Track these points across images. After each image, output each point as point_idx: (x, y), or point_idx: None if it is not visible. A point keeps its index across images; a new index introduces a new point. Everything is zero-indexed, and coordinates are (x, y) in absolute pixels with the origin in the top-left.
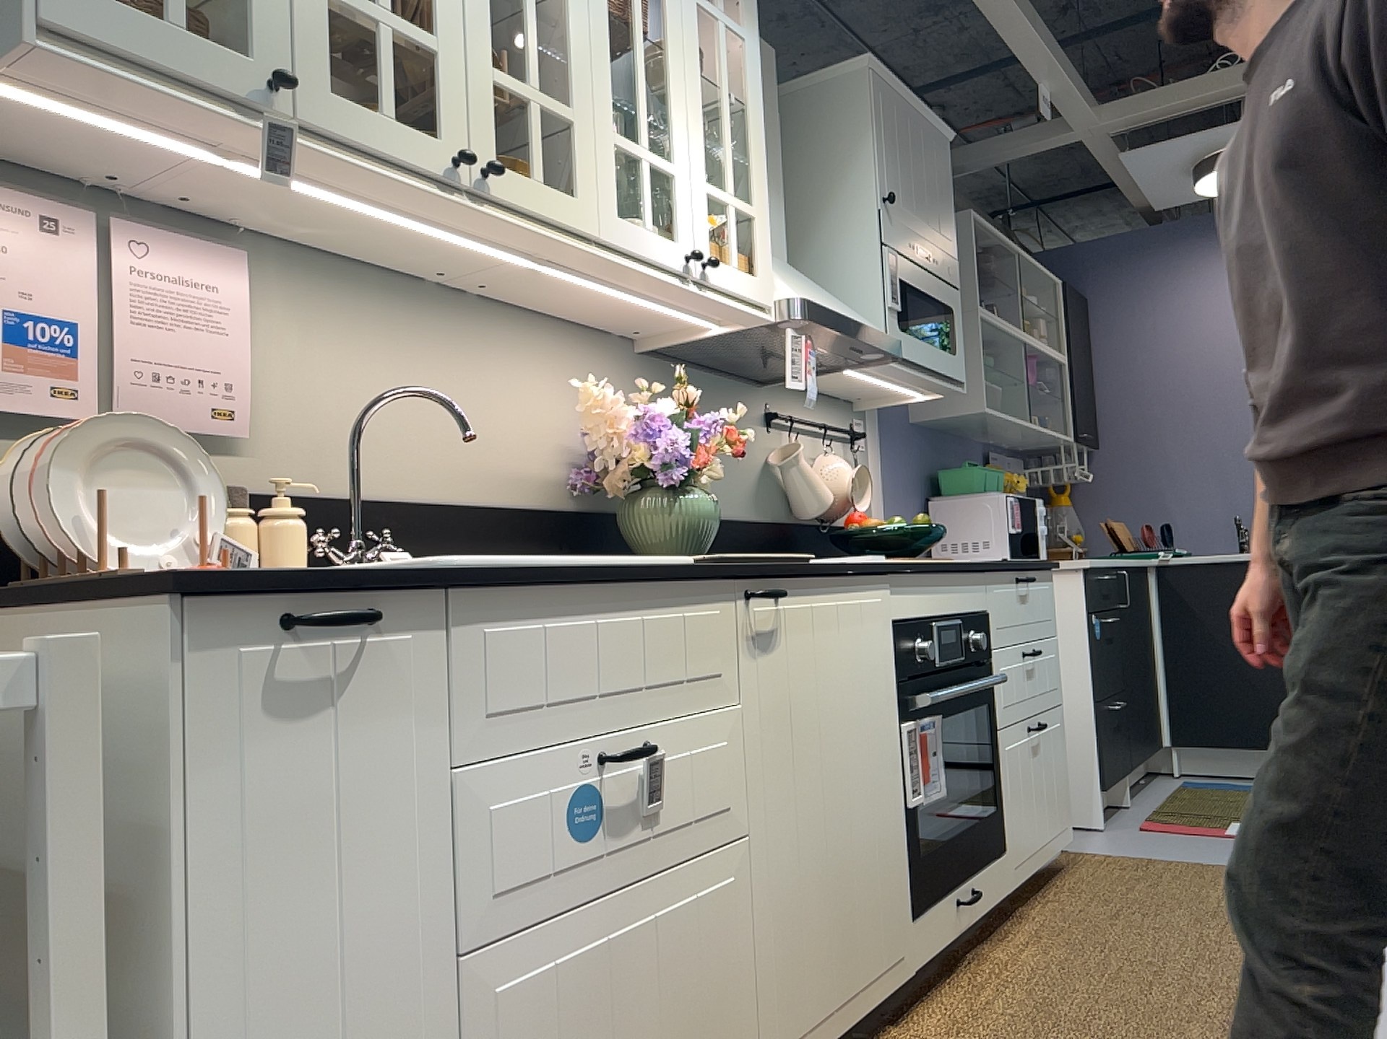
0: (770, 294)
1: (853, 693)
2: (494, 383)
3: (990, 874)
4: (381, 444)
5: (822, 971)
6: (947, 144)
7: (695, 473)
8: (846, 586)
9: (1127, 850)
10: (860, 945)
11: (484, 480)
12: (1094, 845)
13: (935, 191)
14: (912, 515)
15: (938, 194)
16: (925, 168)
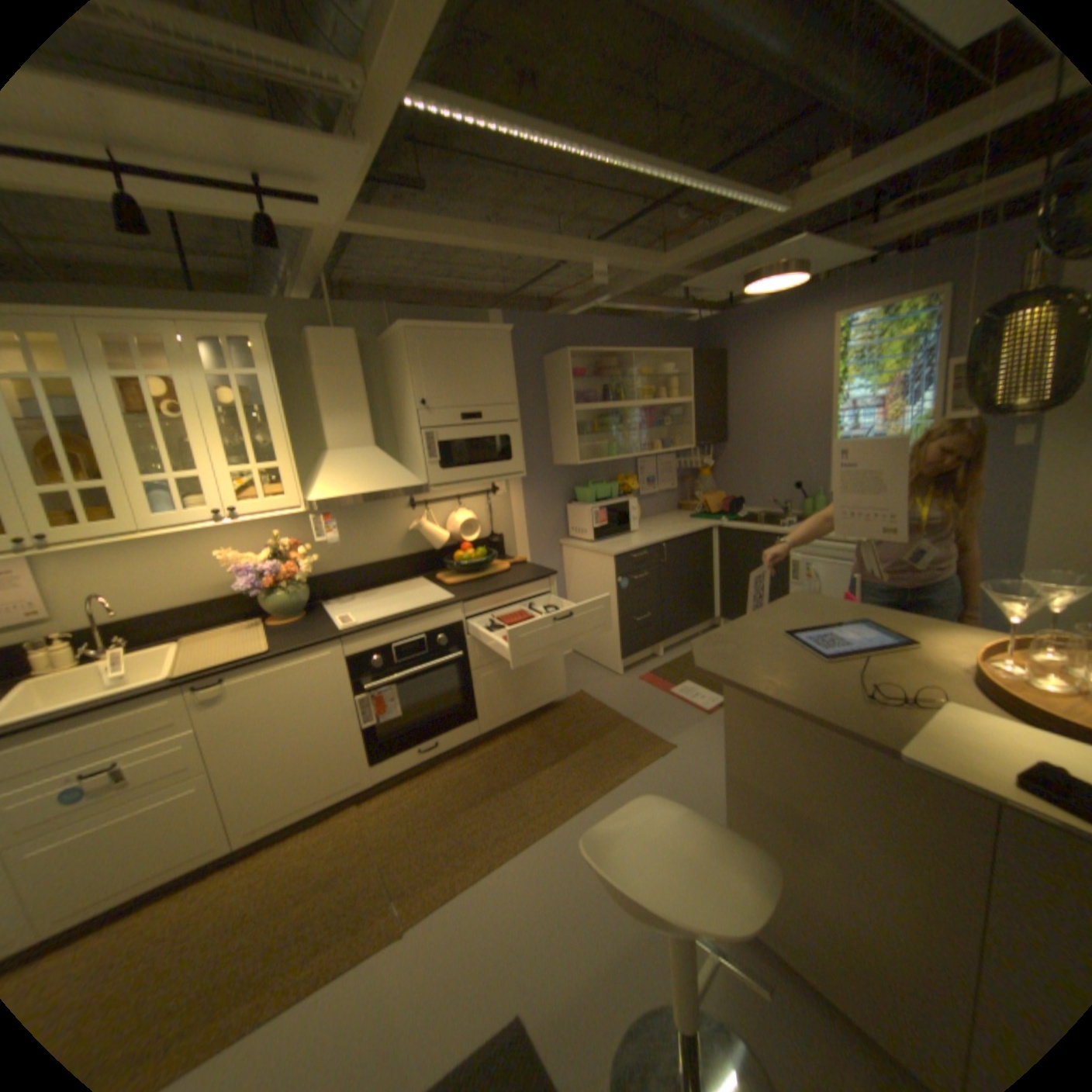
0: (297, 501)
1: (302, 698)
2: (194, 552)
3: (456, 733)
4: (130, 596)
5: (280, 802)
6: (502, 335)
7: (281, 582)
8: (292, 657)
9: (606, 698)
10: (314, 787)
11: (196, 592)
12: (600, 689)
13: (485, 373)
14: (550, 515)
15: (490, 373)
16: (472, 363)
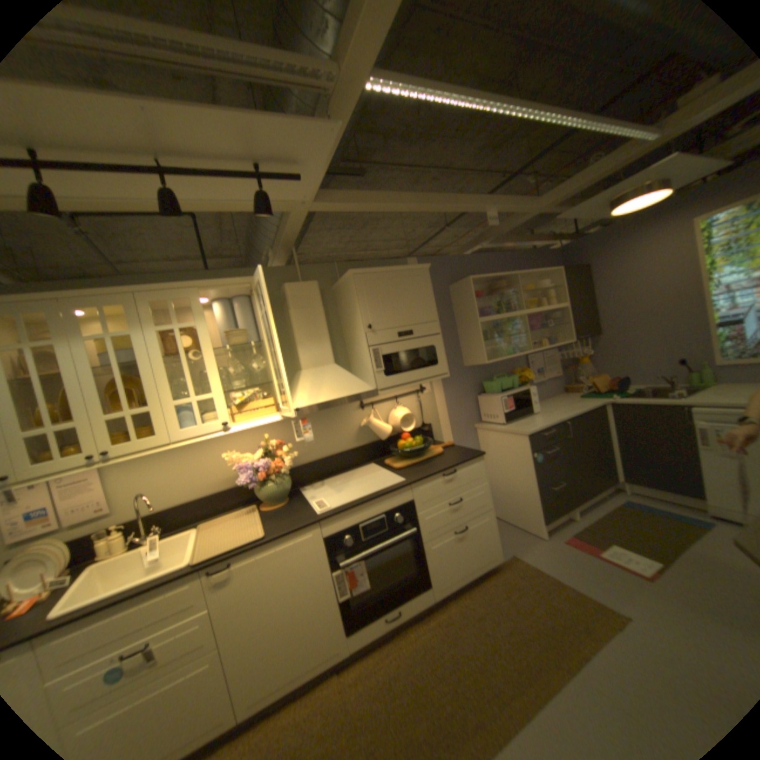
0: (282, 411)
1: (290, 578)
2: (209, 455)
3: (415, 603)
4: (164, 493)
5: (275, 676)
6: (423, 272)
7: (271, 476)
8: (282, 542)
9: (539, 564)
10: (302, 660)
11: (210, 487)
12: (531, 555)
13: (412, 301)
14: (466, 406)
15: (416, 300)
16: (403, 295)
